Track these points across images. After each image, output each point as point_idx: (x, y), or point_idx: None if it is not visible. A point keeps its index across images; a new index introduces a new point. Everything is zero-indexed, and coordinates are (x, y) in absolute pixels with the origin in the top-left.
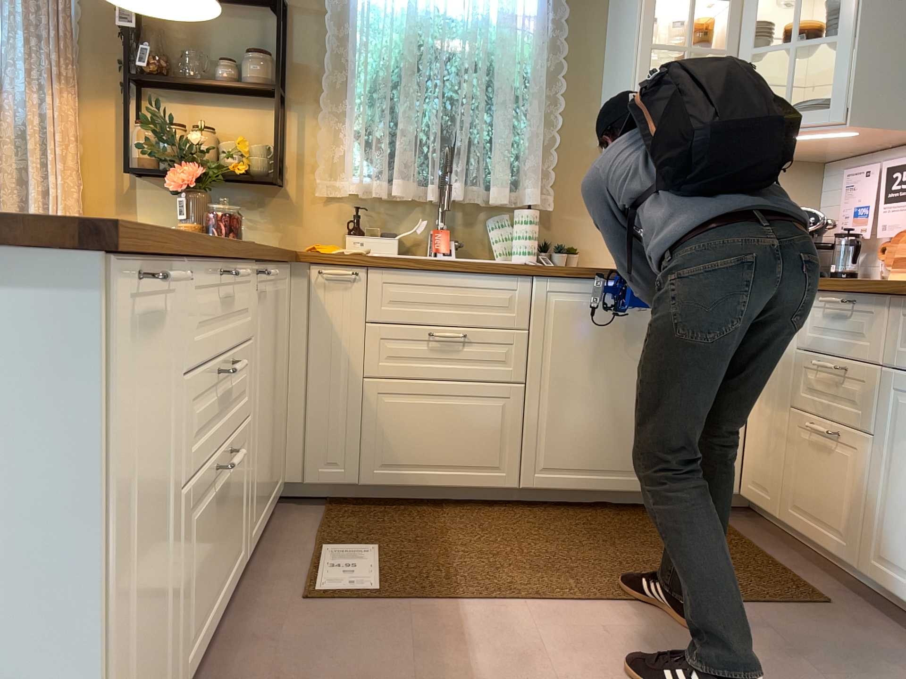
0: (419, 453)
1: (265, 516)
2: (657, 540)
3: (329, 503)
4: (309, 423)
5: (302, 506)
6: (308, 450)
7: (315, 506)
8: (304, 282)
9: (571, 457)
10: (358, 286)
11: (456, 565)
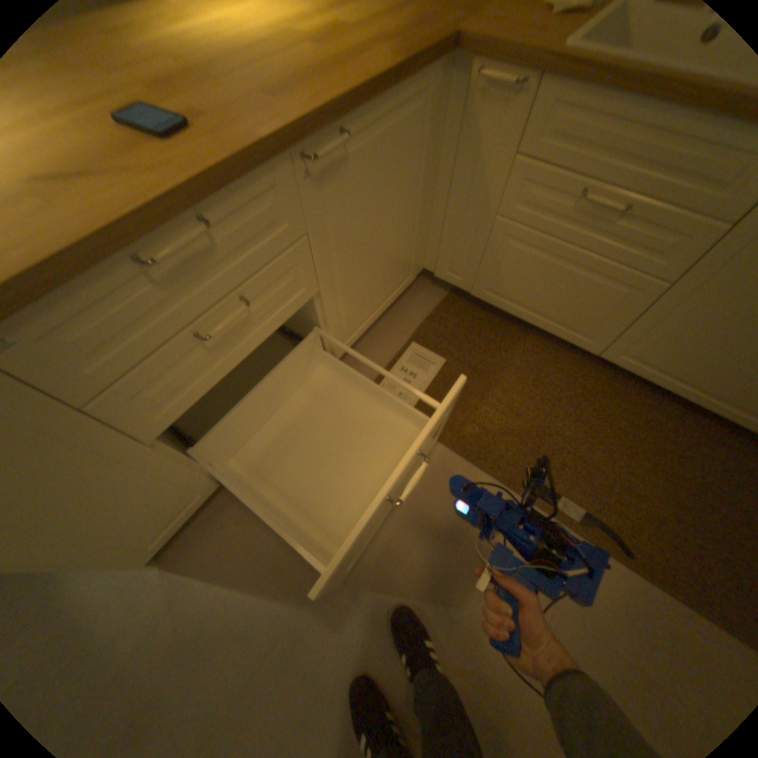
0: (524, 296)
1: (376, 317)
2: (686, 472)
3: (453, 291)
4: (444, 237)
5: (434, 287)
6: (441, 257)
7: (443, 289)
8: (467, 82)
9: (670, 363)
10: (524, 101)
11: (483, 412)
